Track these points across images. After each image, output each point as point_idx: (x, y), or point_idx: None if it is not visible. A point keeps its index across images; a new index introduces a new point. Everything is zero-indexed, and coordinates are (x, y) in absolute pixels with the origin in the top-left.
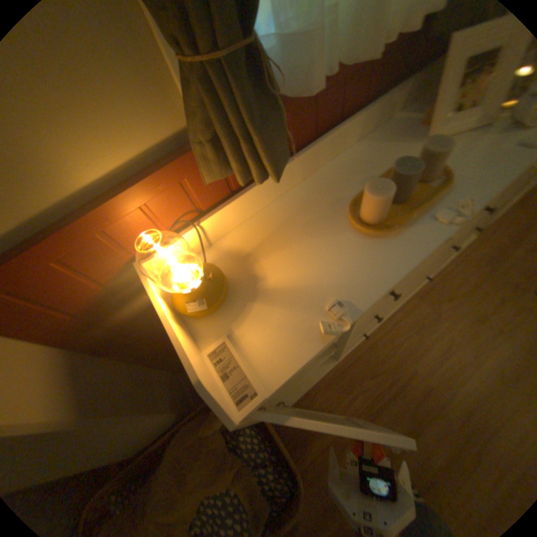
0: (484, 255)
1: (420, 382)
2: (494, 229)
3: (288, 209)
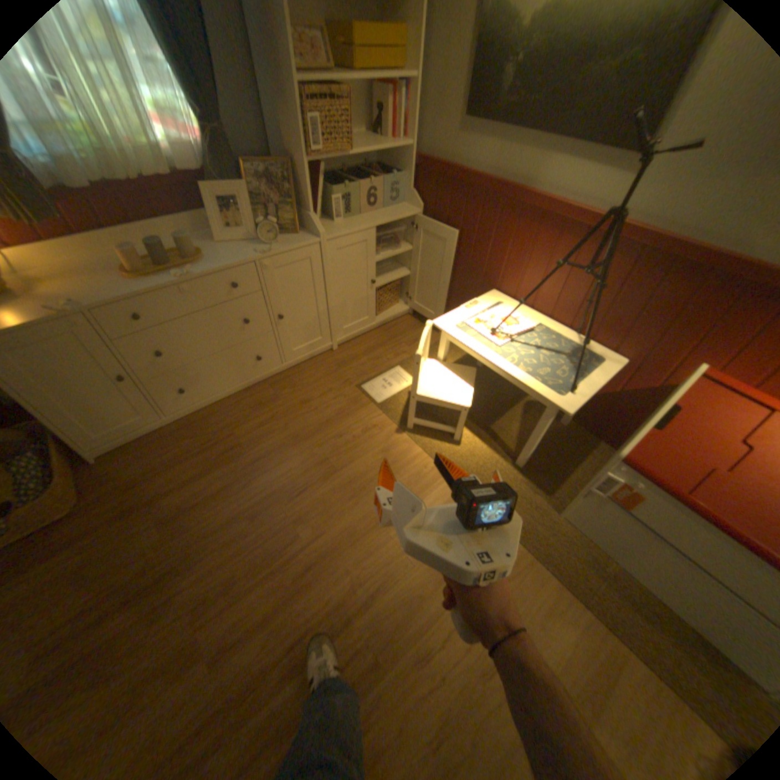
0: (338, 360)
1: (230, 442)
2: (357, 344)
3: (89, 264)
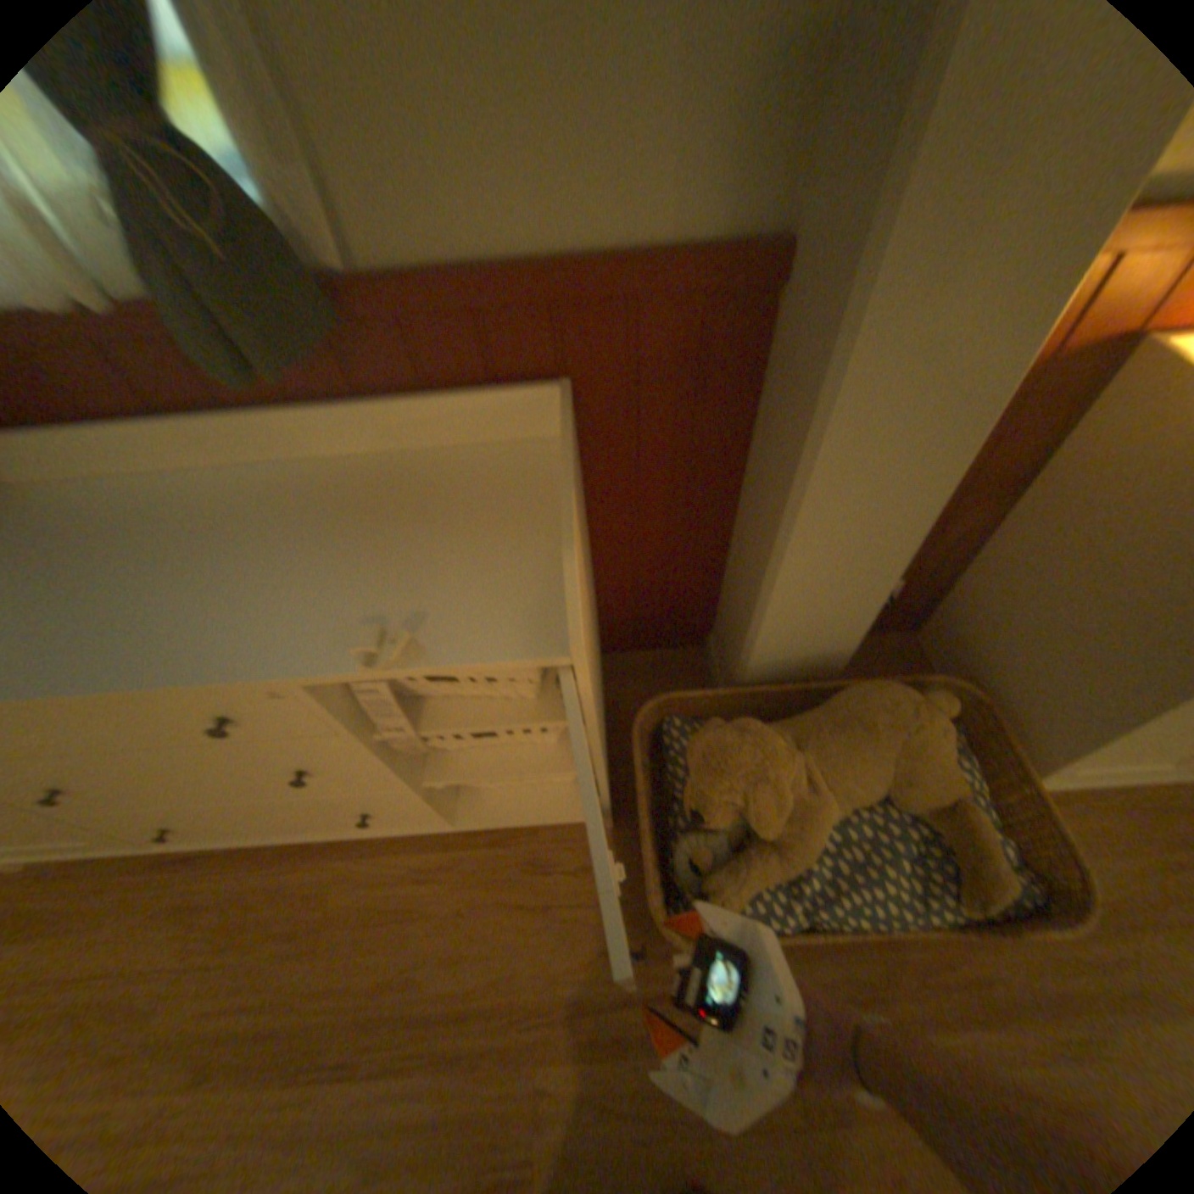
0: None
1: None
2: None
3: None
